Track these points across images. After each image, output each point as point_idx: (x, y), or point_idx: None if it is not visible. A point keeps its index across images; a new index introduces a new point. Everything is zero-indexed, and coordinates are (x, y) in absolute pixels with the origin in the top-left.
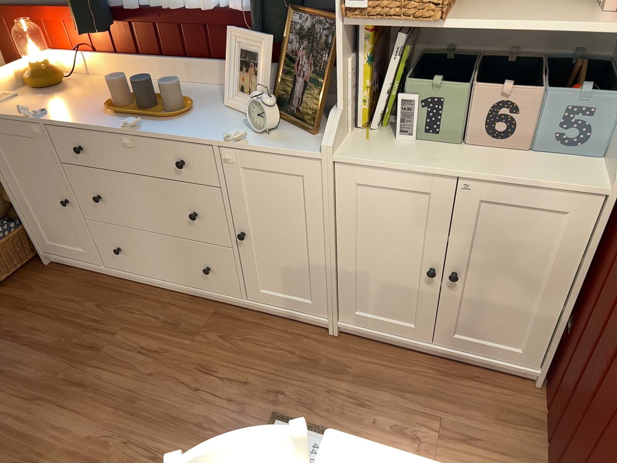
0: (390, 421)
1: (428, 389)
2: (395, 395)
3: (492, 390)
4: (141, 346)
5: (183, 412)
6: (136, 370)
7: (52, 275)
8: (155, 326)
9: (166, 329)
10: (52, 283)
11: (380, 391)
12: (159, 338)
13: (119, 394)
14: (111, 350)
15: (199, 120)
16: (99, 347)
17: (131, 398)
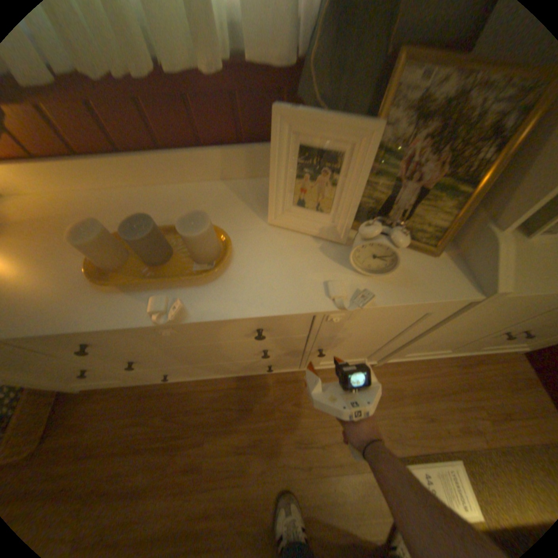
0: (460, 431)
1: (464, 388)
2: (448, 404)
3: (500, 371)
4: (232, 450)
5: (314, 503)
6: (246, 479)
7: (86, 405)
8: (231, 422)
9: (243, 420)
10: (95, 416)
11: (438, 405)
12: (244, 434)
13: (247, 514)
14: (207, 469)
15: (253, 261)
16: (195, 471)
17: (261, 512)
